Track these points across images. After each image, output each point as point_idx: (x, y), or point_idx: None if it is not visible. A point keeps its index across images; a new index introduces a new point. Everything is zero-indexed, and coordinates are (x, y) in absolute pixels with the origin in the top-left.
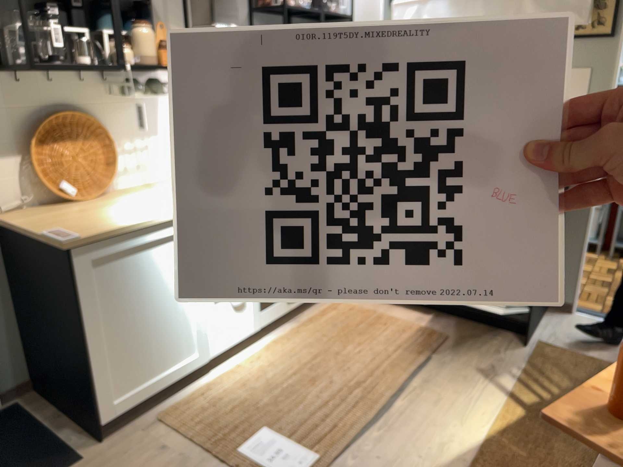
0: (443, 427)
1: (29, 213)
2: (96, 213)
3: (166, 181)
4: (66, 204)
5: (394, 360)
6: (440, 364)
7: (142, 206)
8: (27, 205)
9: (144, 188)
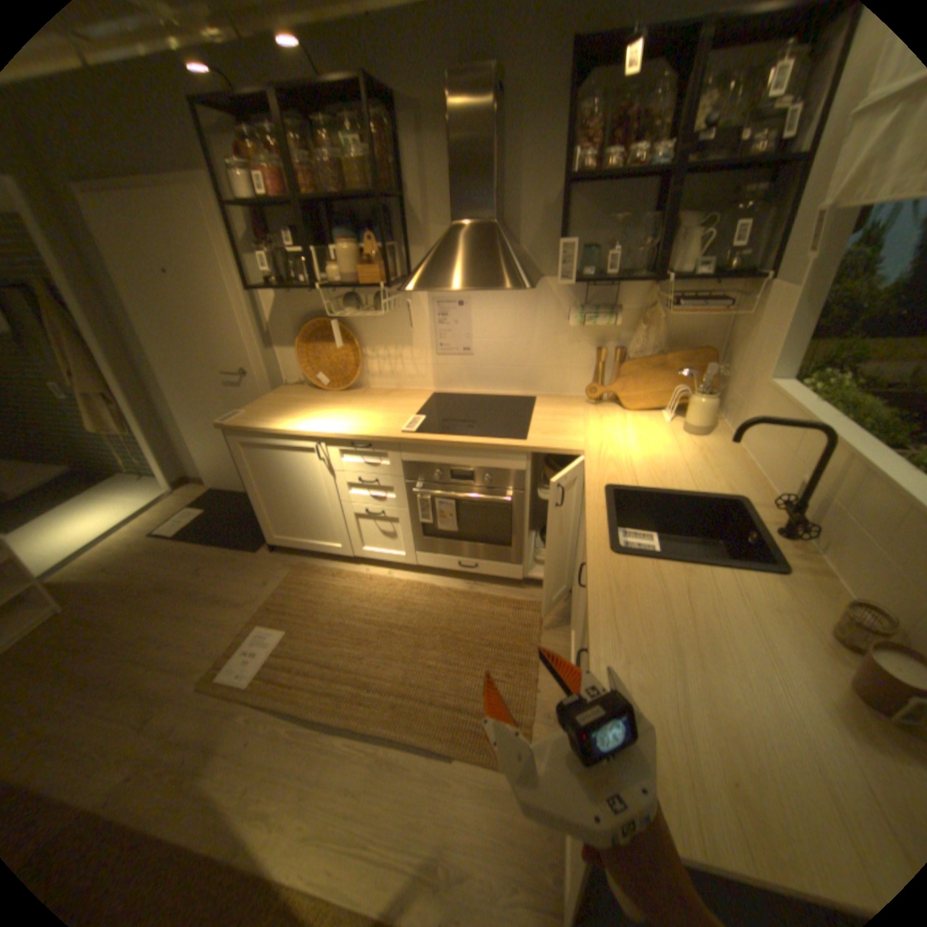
0: (299, 808)
1: (293, 391)
2: (296, 406)
3: (414, 392)
4: (315, 391)
5: (422, 710)
6: (437, 778)
7: (318, 413)
8: (307, 383)
9: (384, 393)
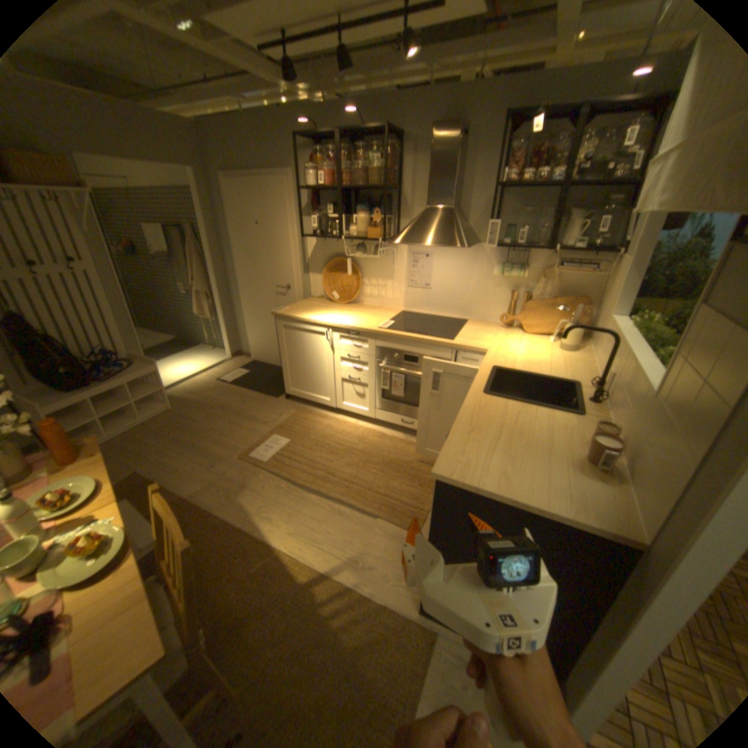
0: (288, 520)
1: (316, 300)
2: (317, 308)
3: (390, 309)
4: (329, 302)
5: (364, 492)
6: (366, 524)
7: (329, 313)
8: (325, 297)
9: (371, 308)
